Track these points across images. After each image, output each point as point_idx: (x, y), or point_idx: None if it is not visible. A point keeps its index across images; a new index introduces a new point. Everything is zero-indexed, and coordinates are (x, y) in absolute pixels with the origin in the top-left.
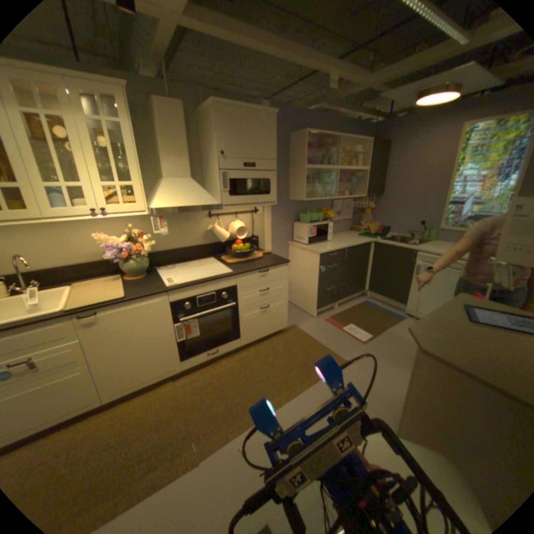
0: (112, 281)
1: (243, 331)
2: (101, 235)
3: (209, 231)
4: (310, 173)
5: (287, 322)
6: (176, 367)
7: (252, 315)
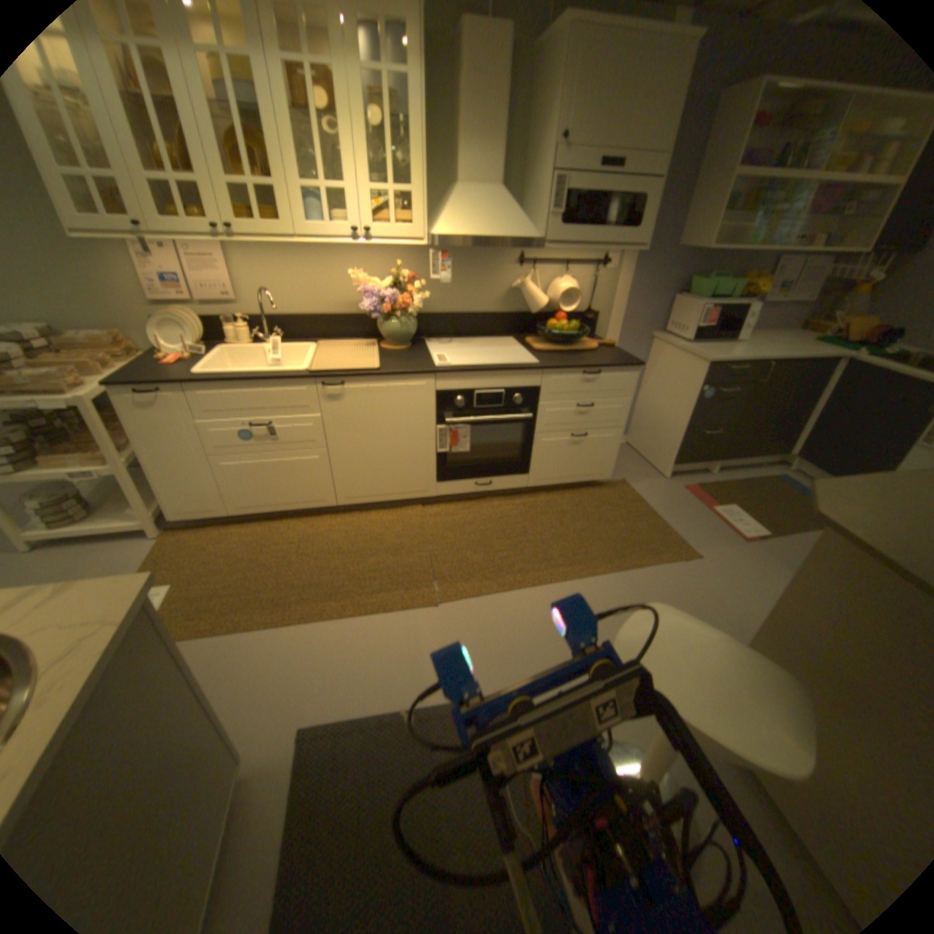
0: (366, 347)
1: (536, 465)
2: (360, 275)
3: (515, 289)
4: (744, 188)
5: (613, 470)
6: (431, 488)
7: (555, 443)
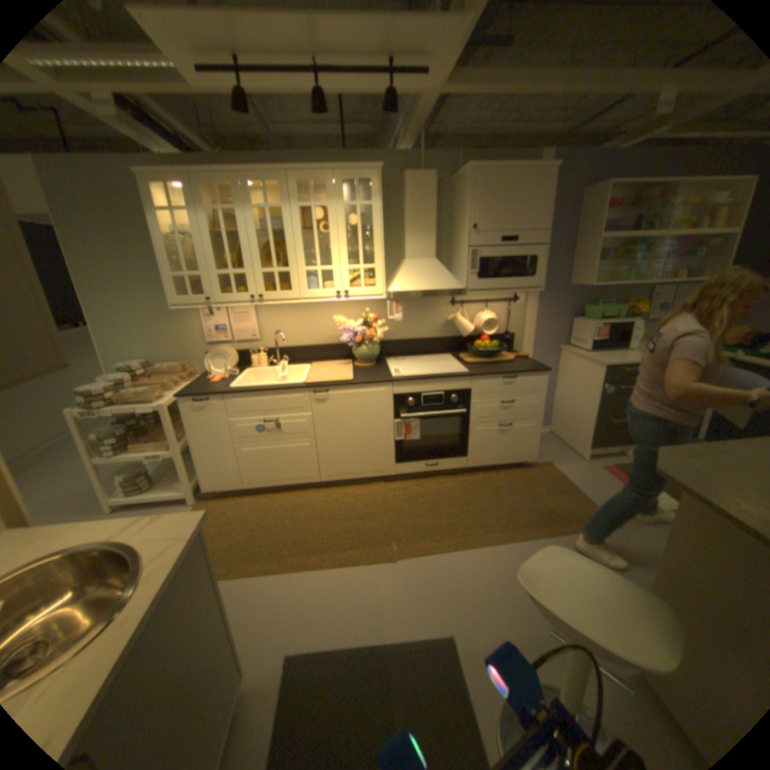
0: (344, 366)
1: (473, 449)
2: (341, 319)
3: (449, 321)
4: (614, 244)
5: (537, 454)
6: (391, 468)
7: (487, 432)
